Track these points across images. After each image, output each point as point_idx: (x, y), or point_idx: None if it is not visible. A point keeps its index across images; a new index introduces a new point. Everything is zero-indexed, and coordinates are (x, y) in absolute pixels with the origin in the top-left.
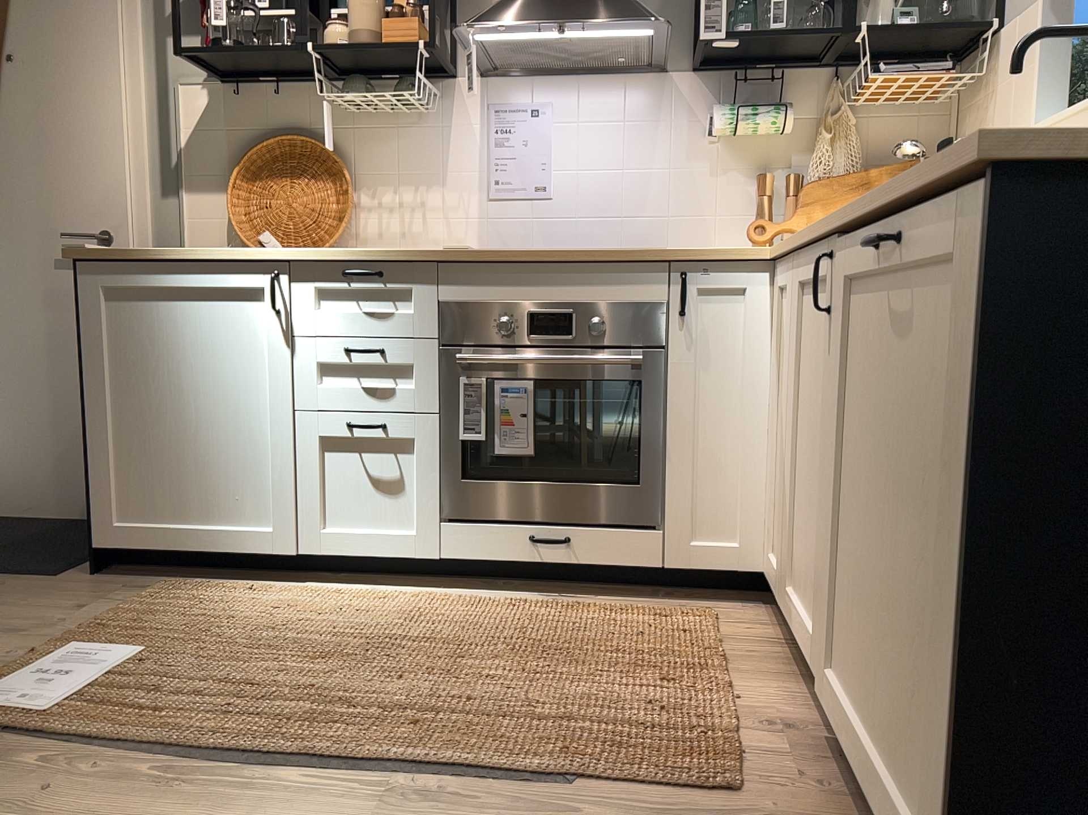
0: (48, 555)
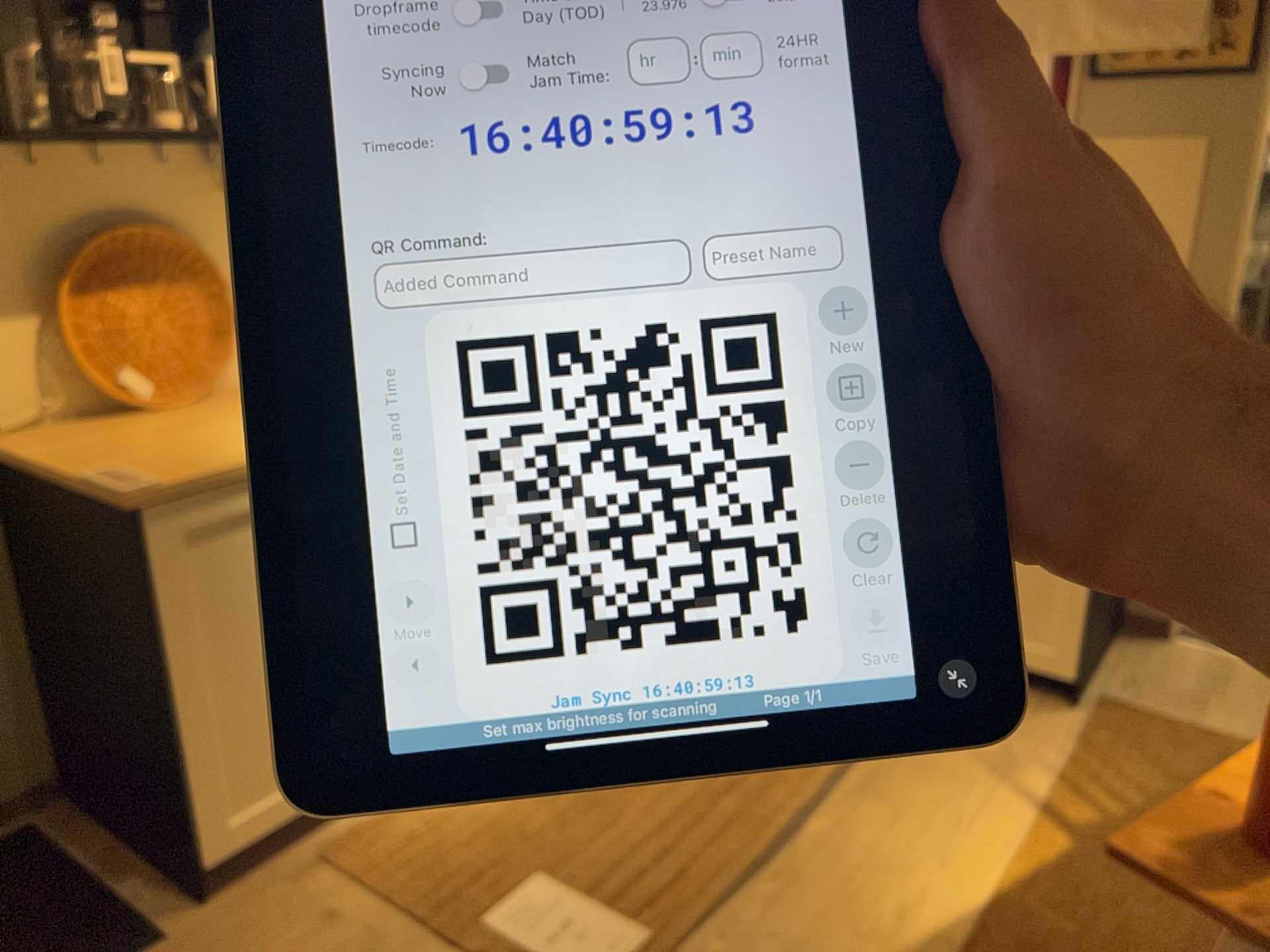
0: (37, 948)
